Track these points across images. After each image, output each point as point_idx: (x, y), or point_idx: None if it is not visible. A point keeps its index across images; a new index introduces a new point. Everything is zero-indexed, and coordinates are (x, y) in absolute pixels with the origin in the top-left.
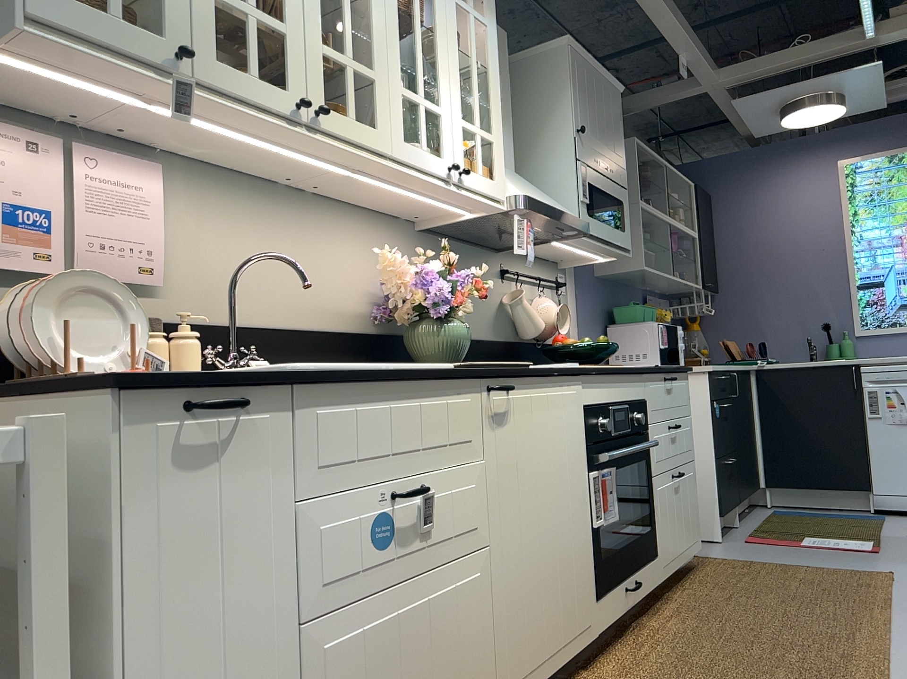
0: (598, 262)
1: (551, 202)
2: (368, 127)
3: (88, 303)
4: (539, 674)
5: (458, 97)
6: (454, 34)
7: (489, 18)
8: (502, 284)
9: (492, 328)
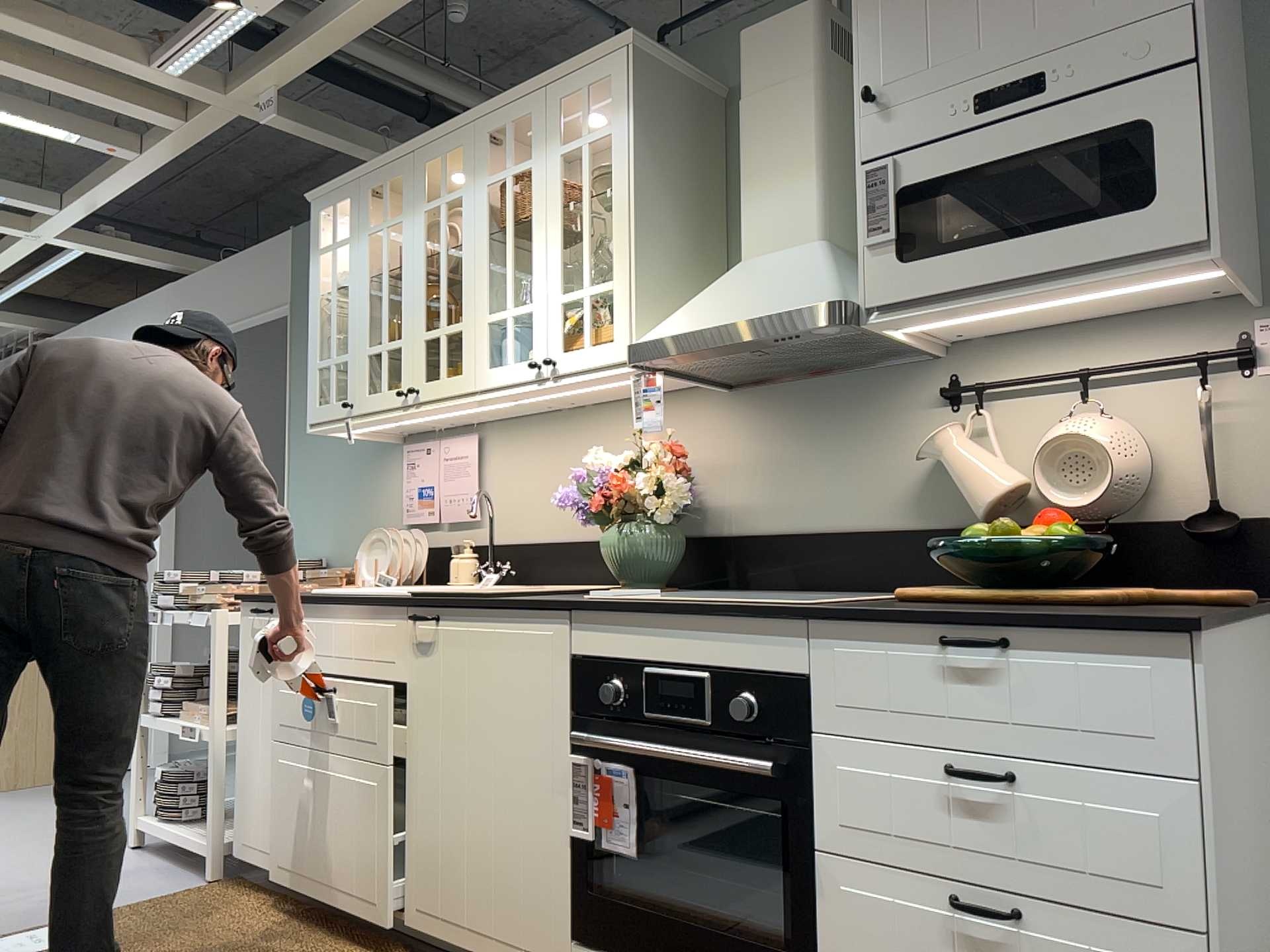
0: (1230, 280)
1: (740, 308)
2: (453, 376)
3: (388, 545)
4: (456, 934)
5: (554, 271)
6: (553, 199)
7: (613, 120)
8: (943, 418)
9: (904, 506)
